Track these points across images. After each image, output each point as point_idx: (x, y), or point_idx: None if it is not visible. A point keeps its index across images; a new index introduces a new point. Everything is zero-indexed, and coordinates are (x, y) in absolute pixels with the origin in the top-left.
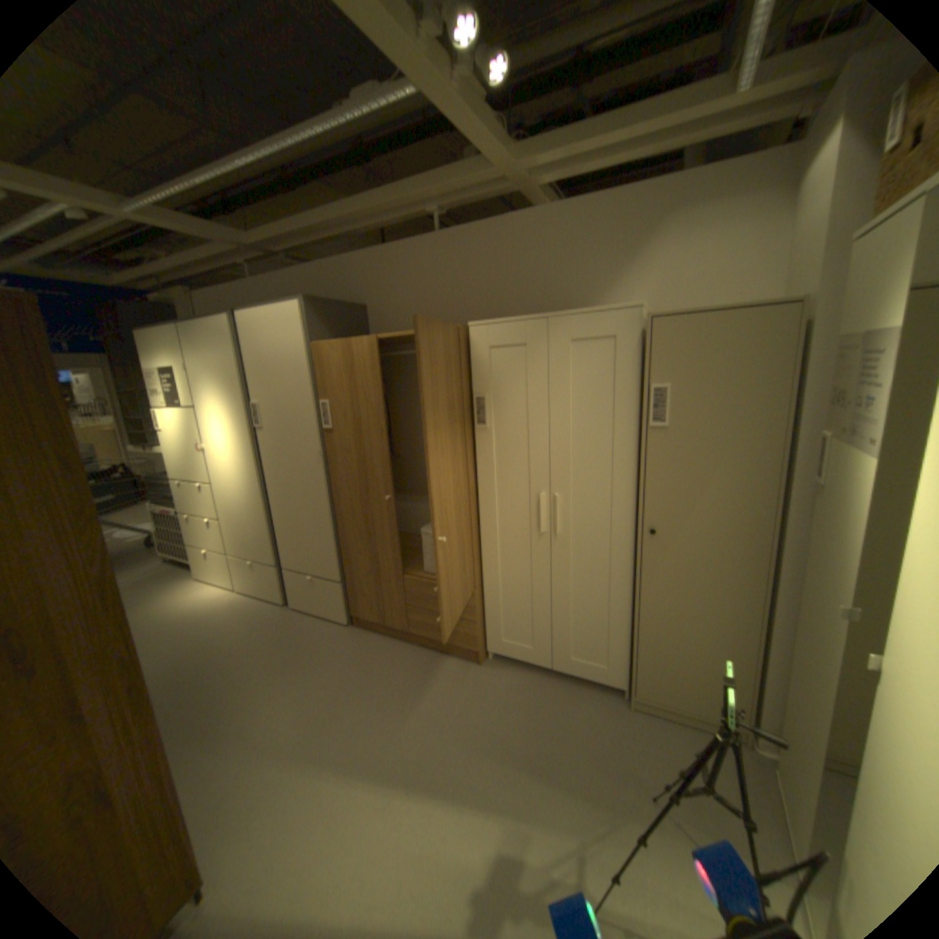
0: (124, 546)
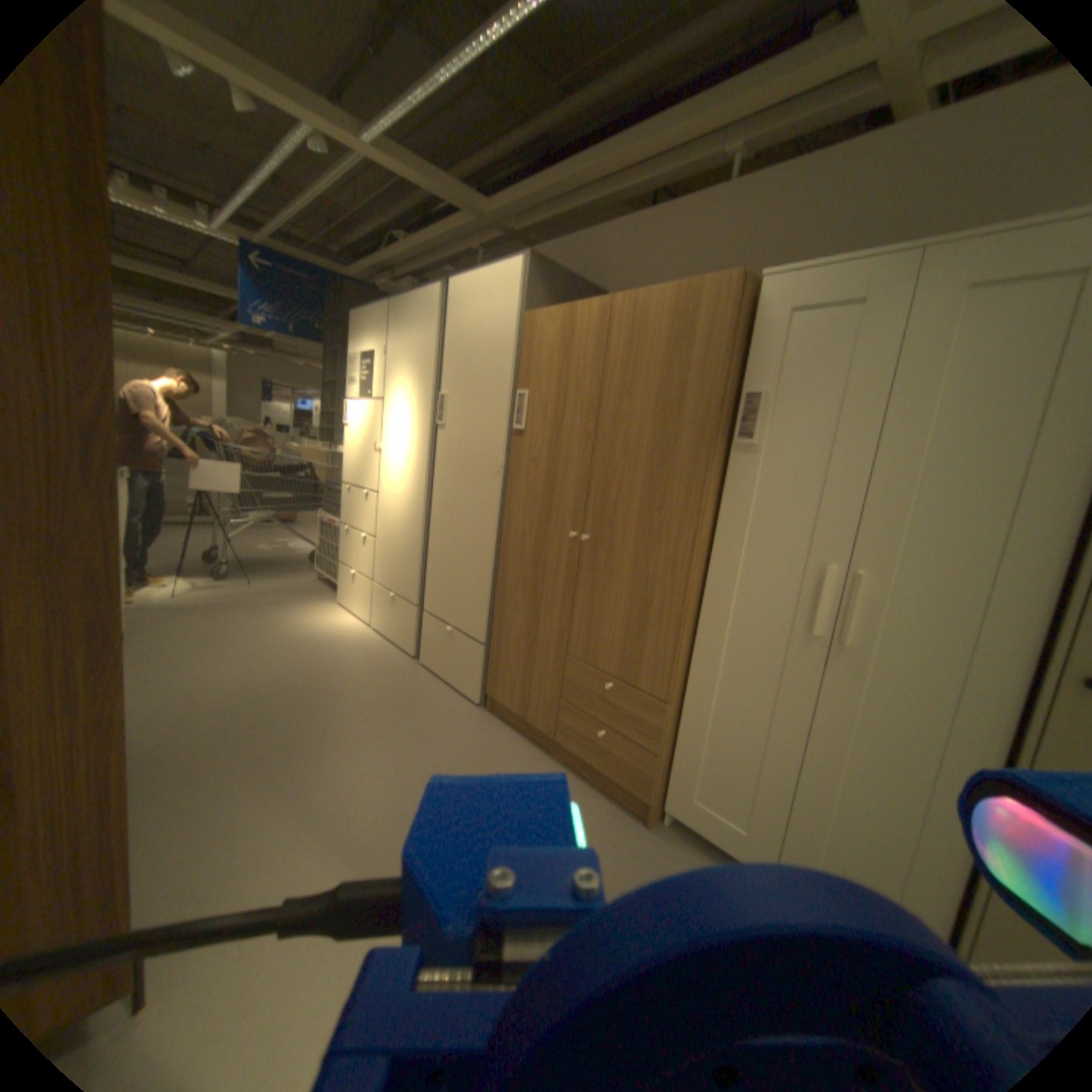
0: (289, 556)
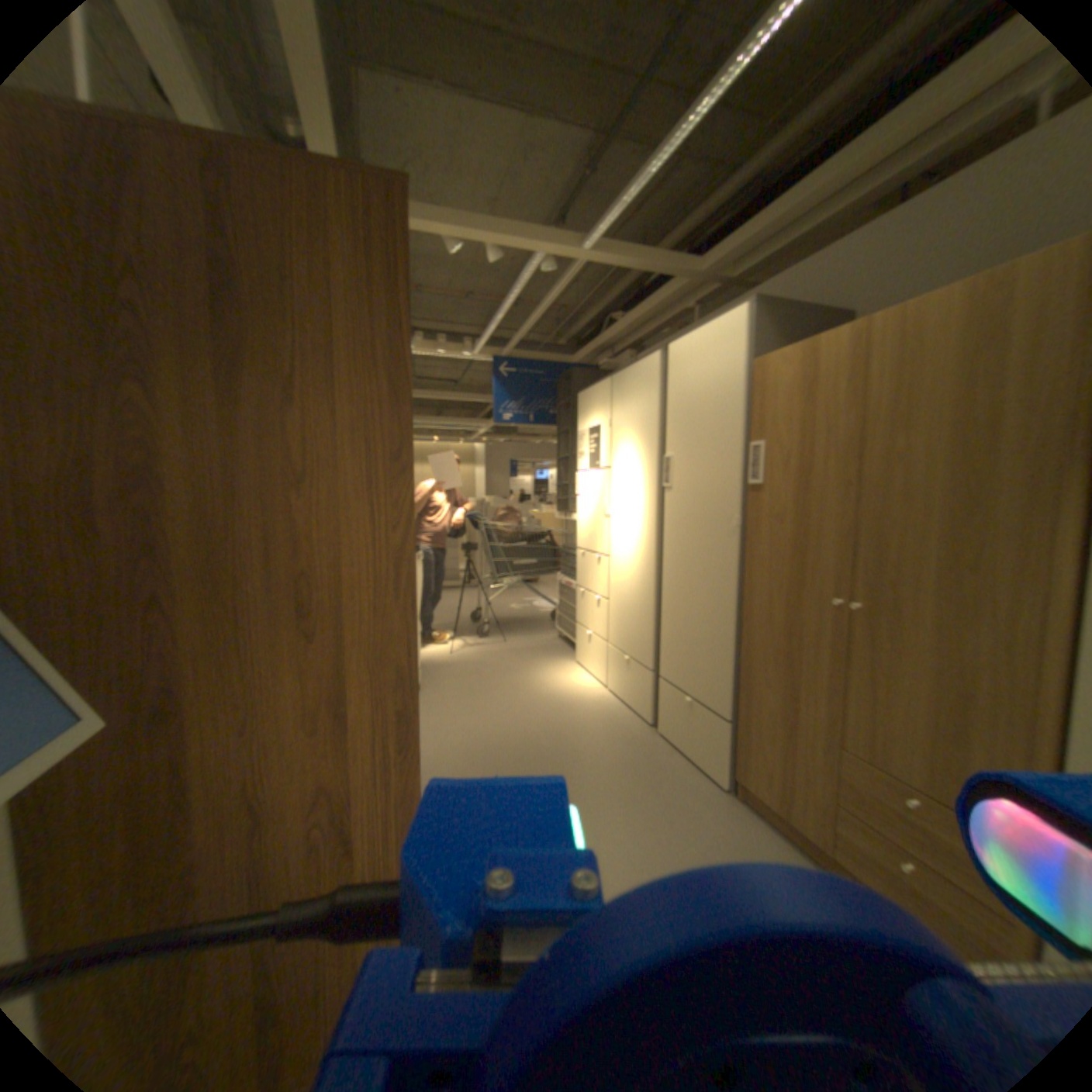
0: (533, 614)
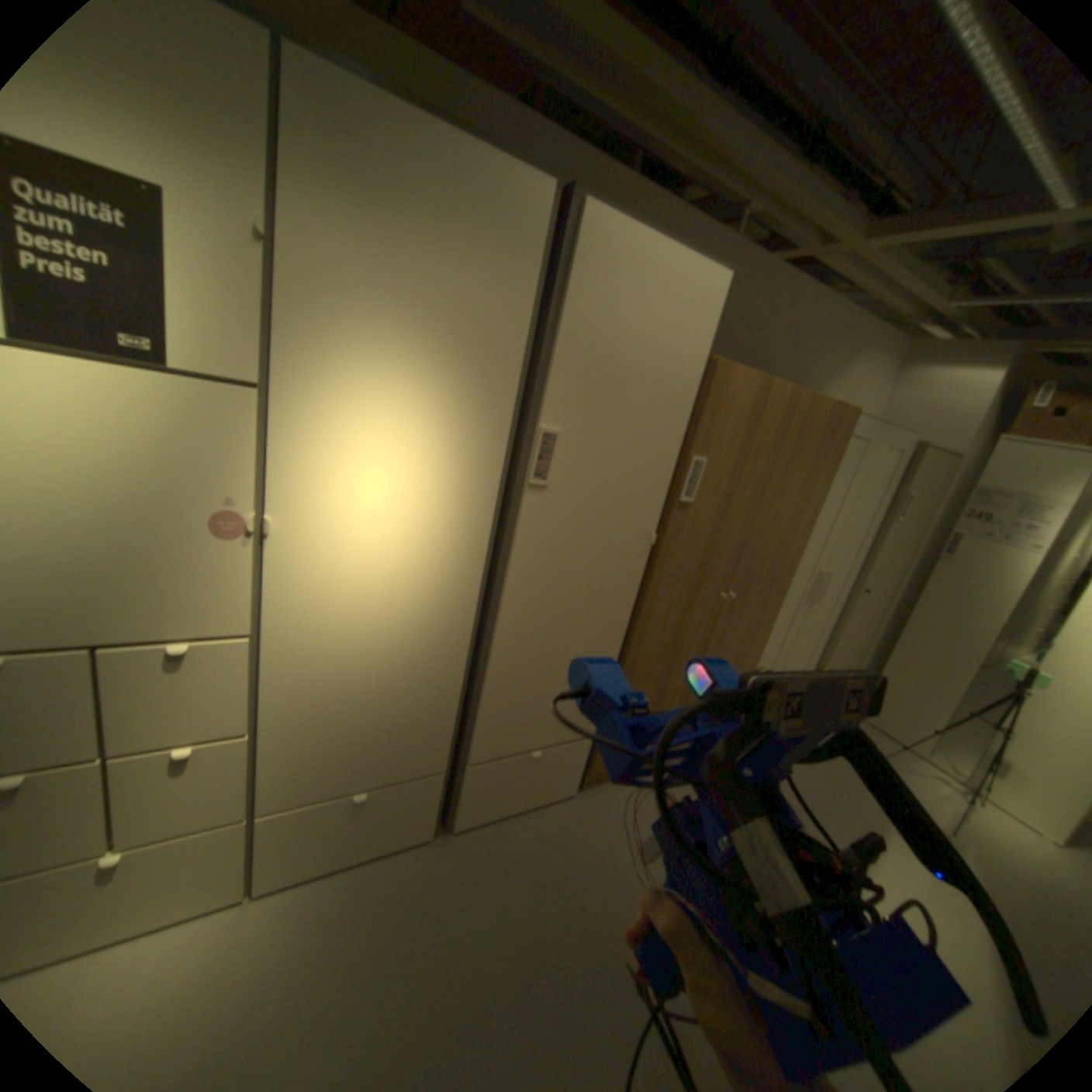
0: None
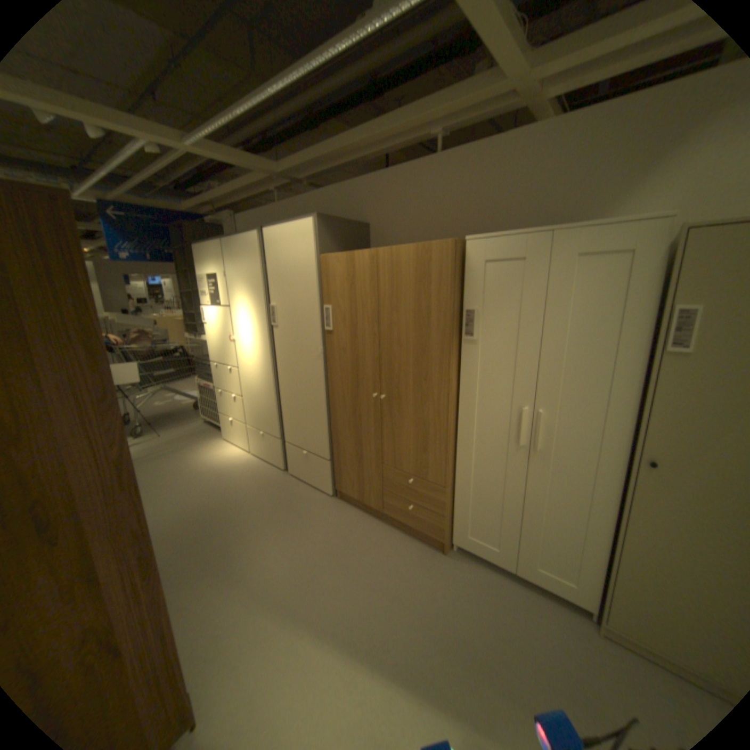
0: (181, 407)
